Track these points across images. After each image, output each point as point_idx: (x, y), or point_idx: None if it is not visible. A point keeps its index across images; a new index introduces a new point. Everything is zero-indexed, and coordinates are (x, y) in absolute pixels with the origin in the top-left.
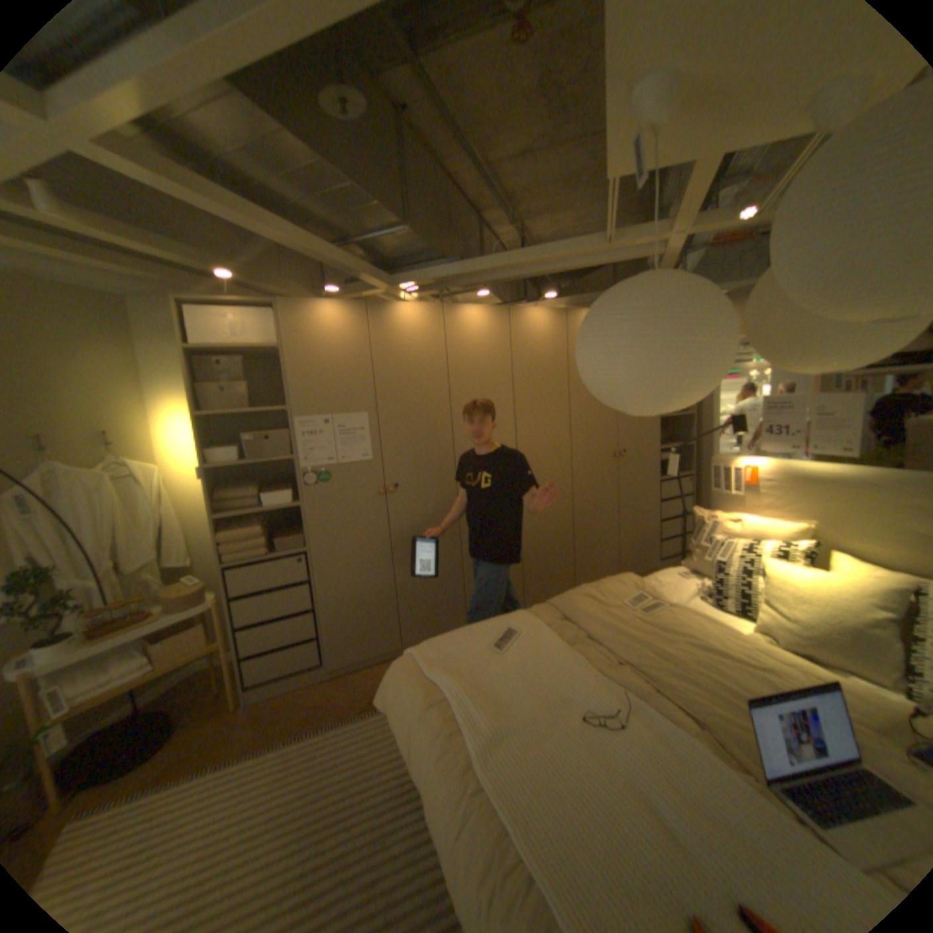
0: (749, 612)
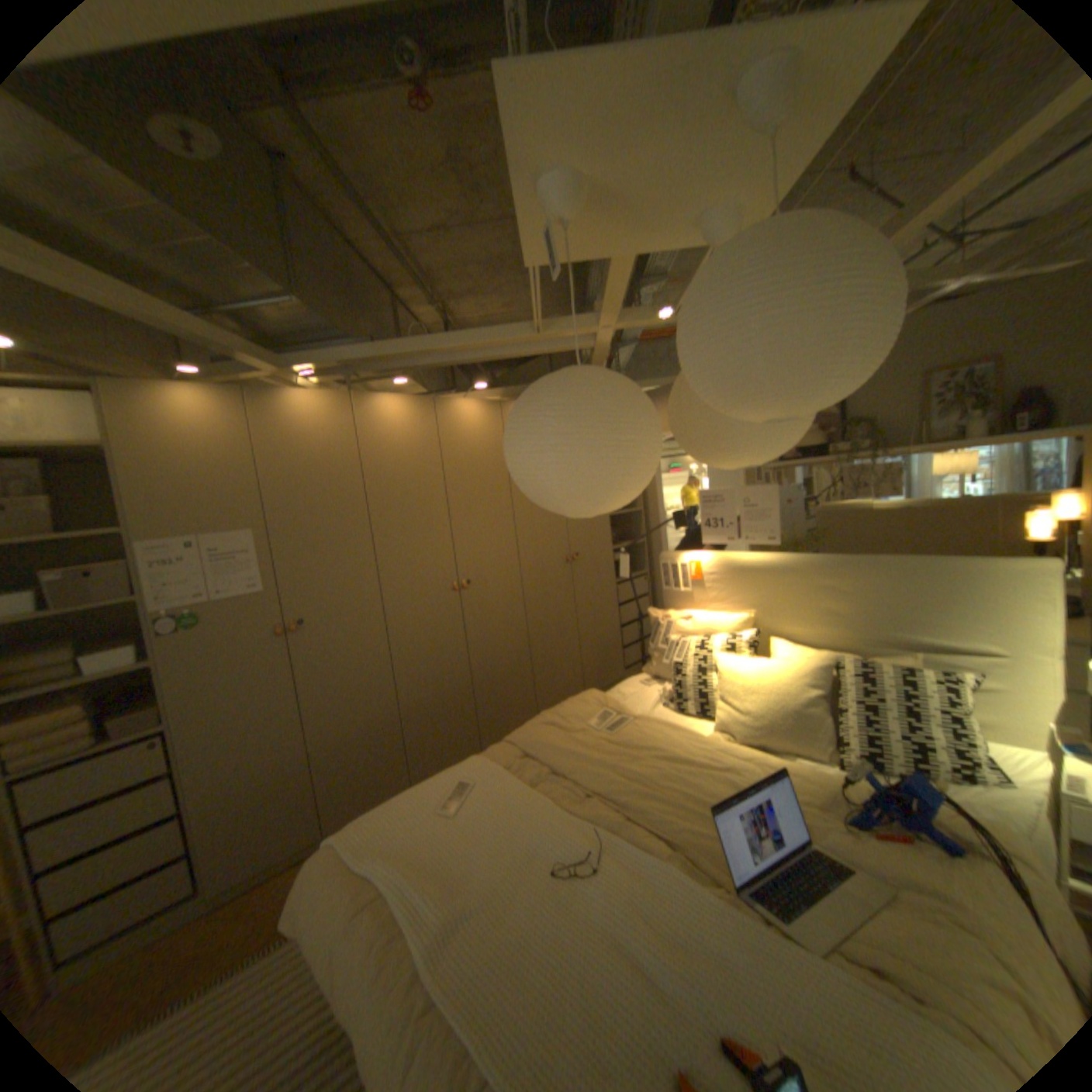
0: (708, 712)
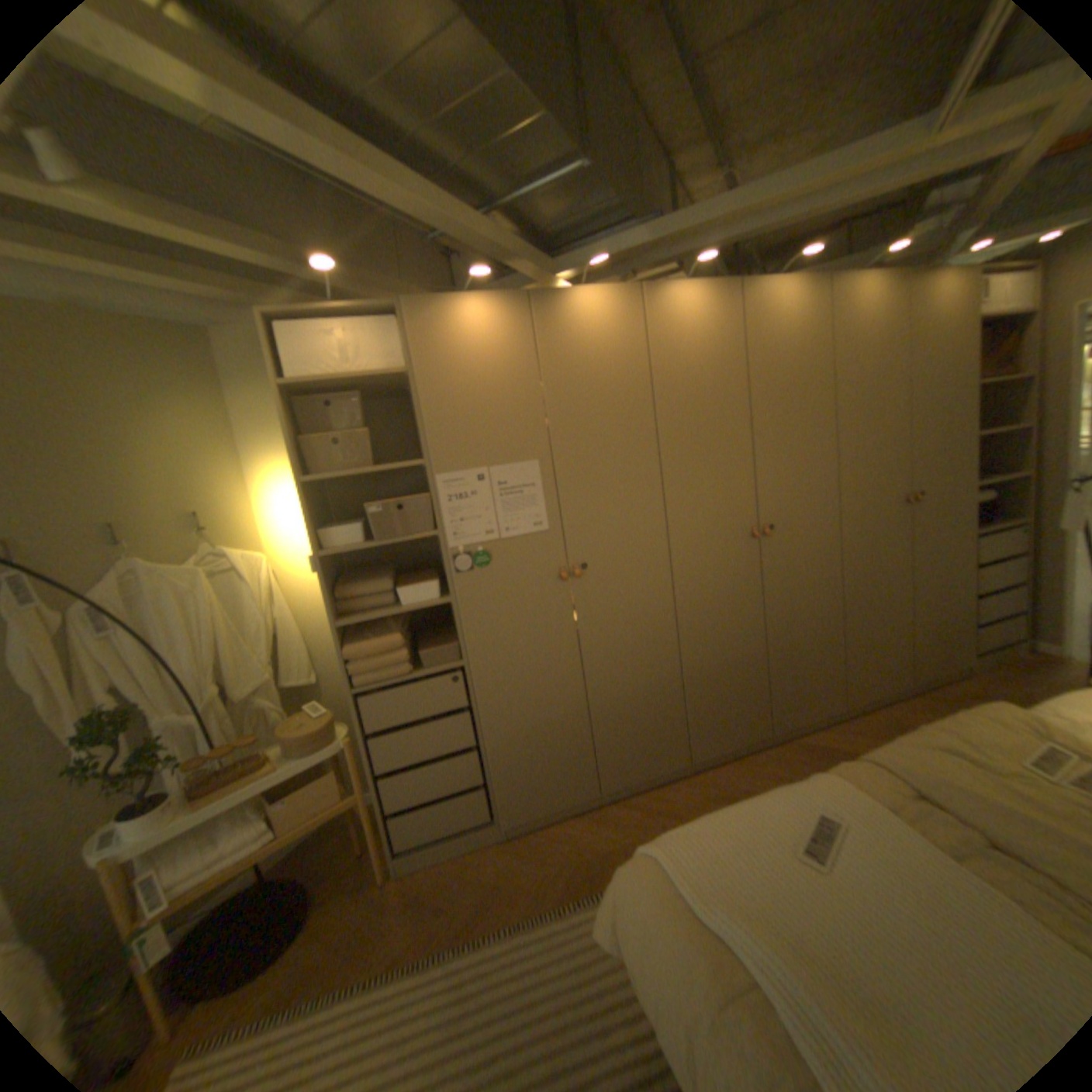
0: None
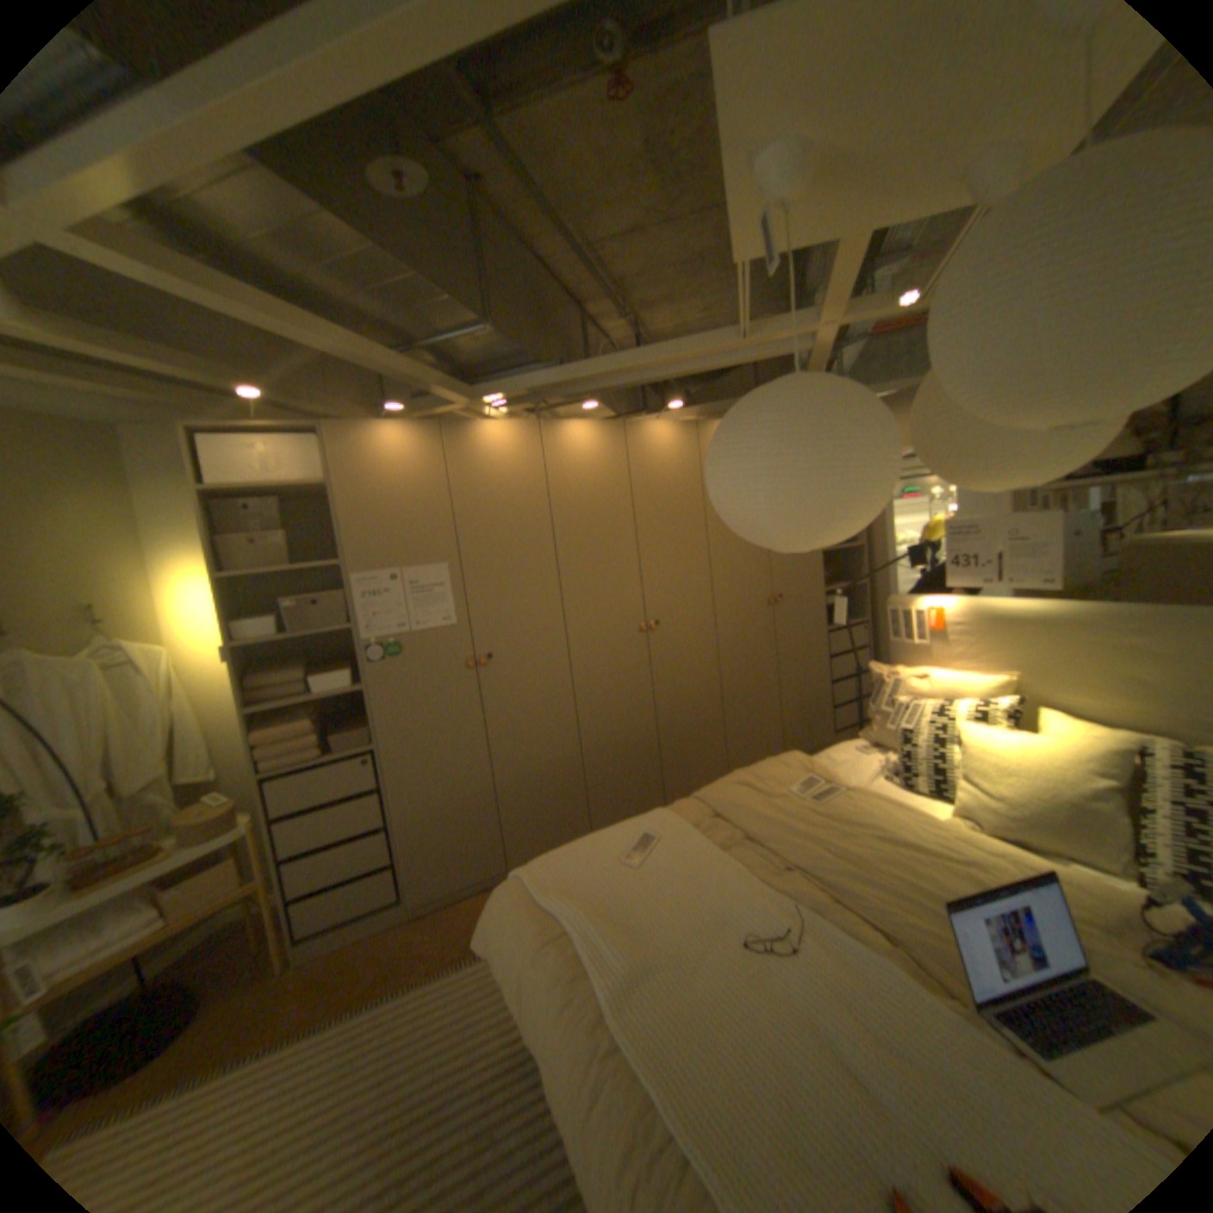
0: (946, 792)
